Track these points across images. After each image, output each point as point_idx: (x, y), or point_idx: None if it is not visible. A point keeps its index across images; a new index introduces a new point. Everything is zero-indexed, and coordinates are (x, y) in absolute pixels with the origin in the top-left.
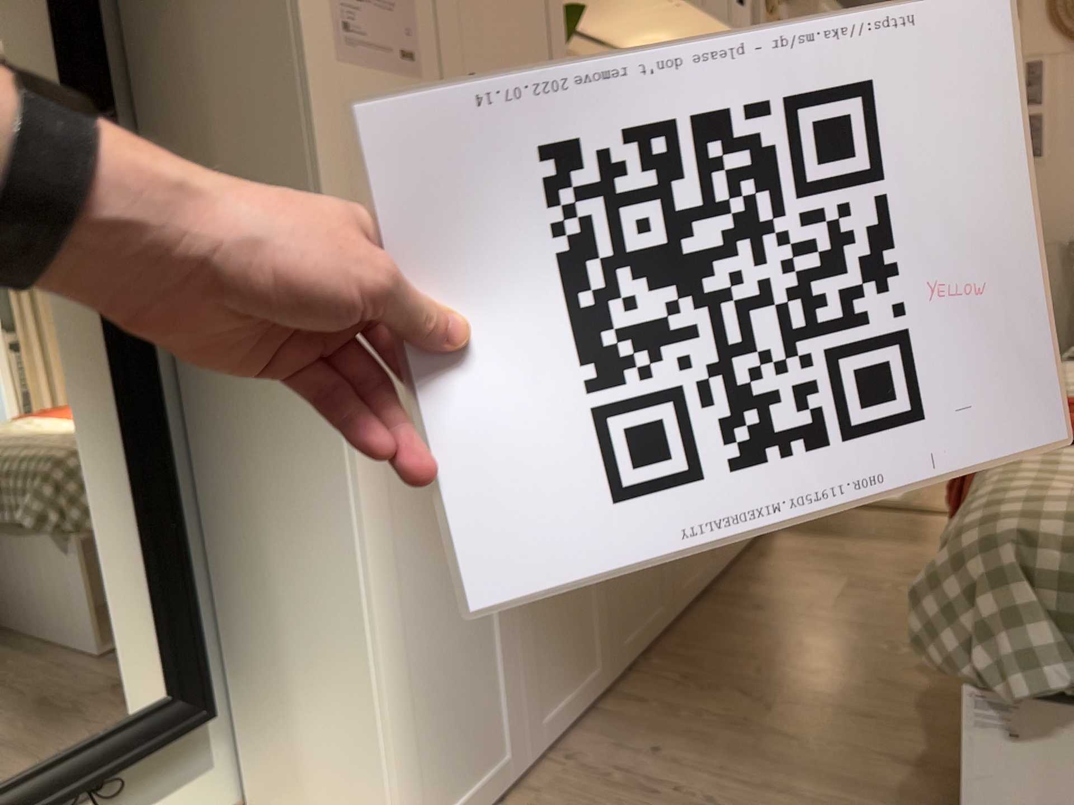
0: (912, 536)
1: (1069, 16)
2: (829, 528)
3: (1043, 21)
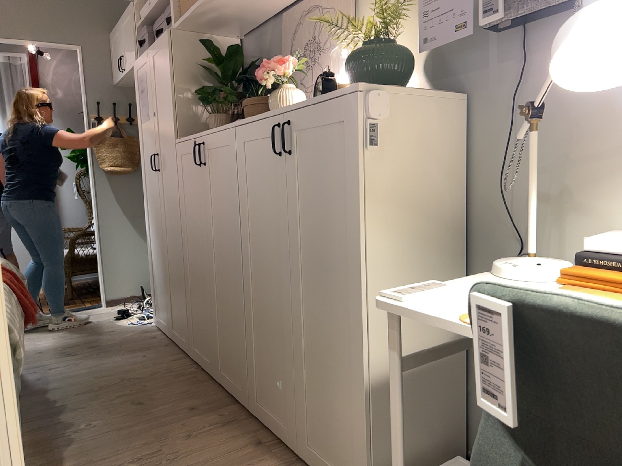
0: None
1: None
2: None
3: None
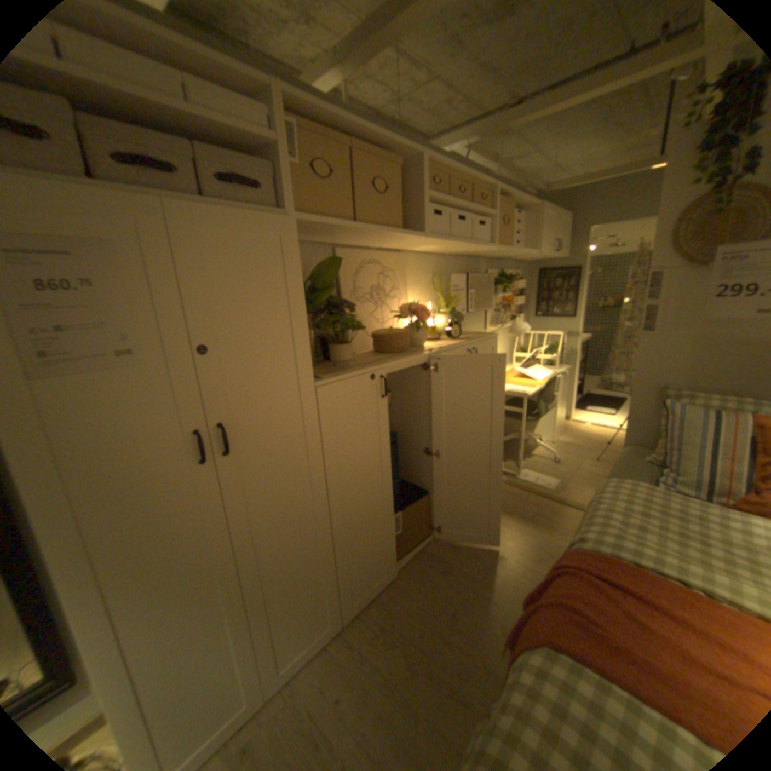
0: (549, 523)
1: (683, 245)
2: (506, 507)
3: (666, 246)
